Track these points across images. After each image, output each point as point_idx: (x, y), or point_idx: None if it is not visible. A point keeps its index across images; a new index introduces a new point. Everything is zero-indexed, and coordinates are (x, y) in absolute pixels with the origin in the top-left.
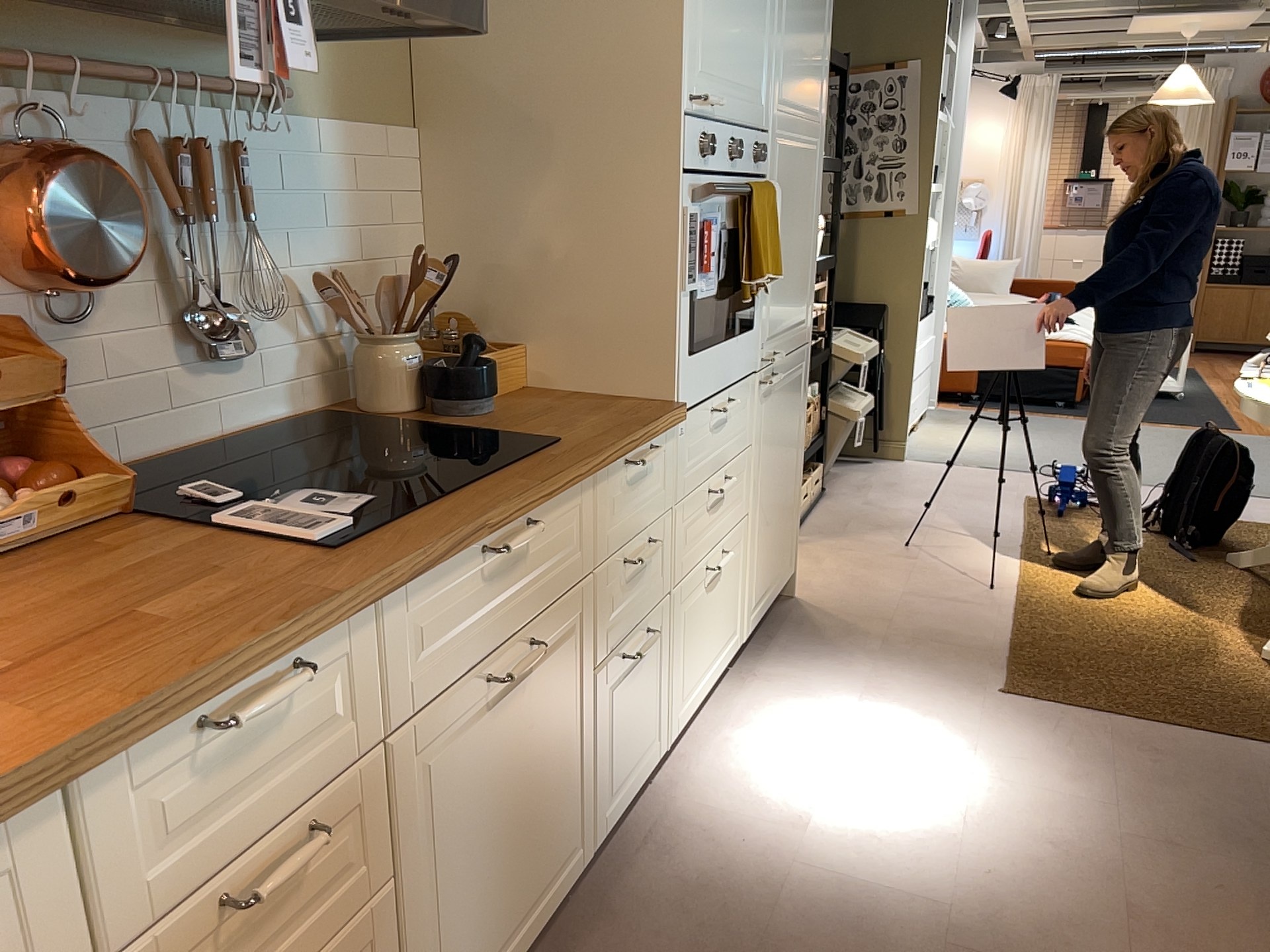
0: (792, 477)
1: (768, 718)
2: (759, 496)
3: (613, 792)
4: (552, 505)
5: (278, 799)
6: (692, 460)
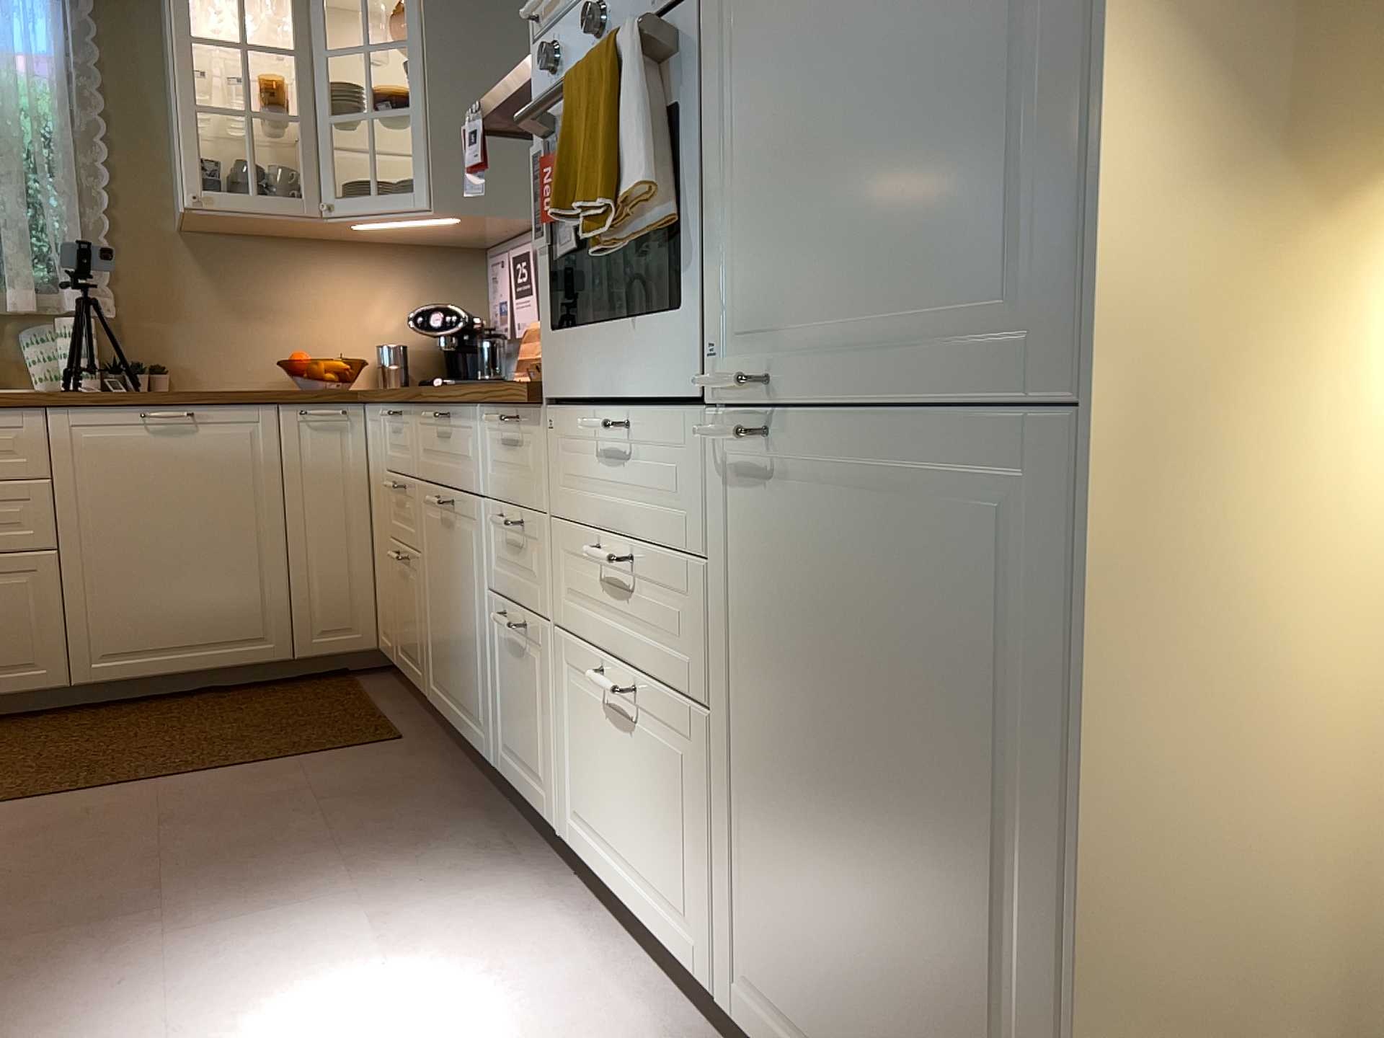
0: (965, 884)
1: (569, 1028)
2: (746, 715)
3: (508, 751)
4: (458, 414)
5: (401, 463)
6: (571, 476)
